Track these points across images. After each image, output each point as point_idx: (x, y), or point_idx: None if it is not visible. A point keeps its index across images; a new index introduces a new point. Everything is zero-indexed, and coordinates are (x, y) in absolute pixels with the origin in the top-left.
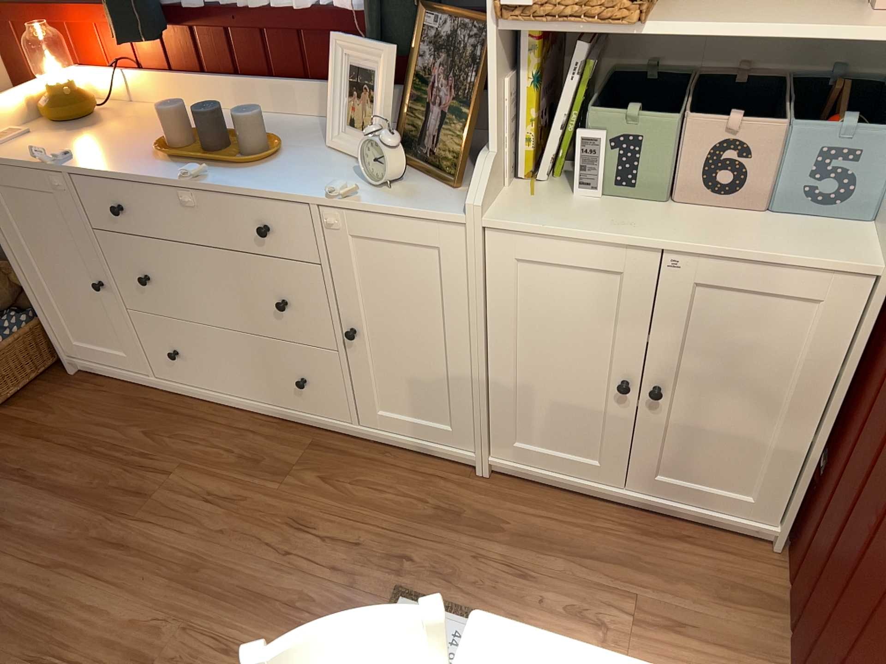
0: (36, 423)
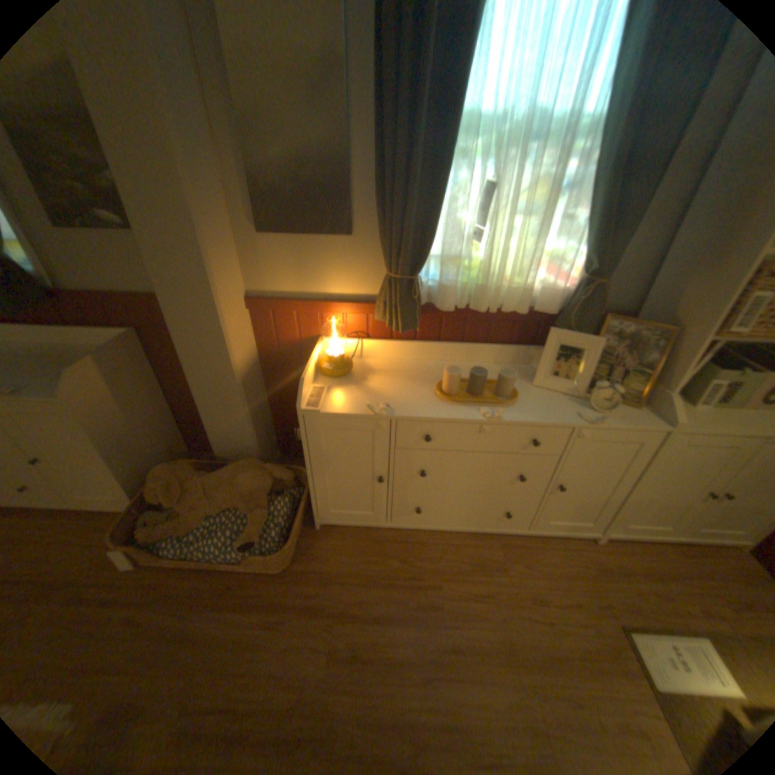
0: (321, 572)
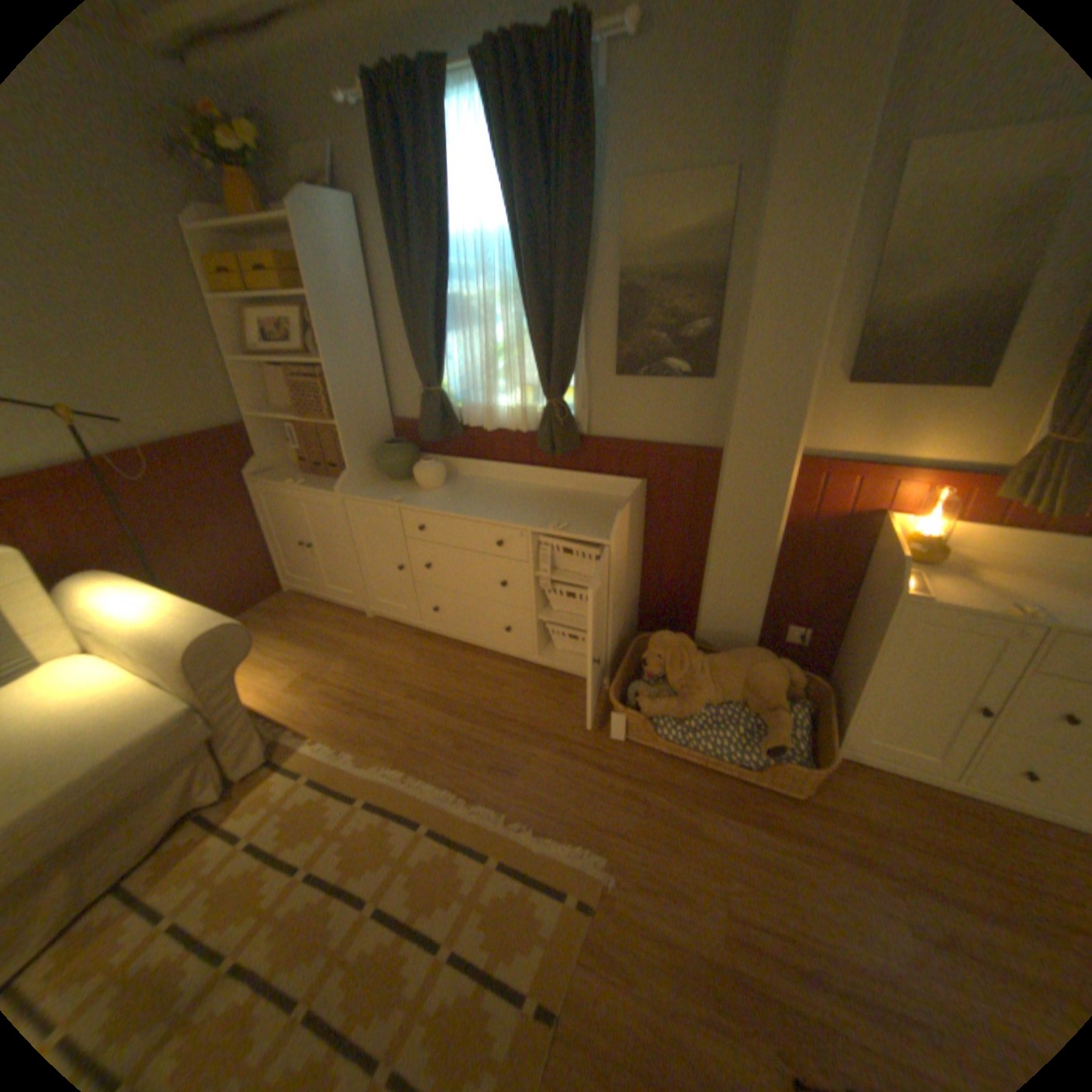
0: (862, 820)
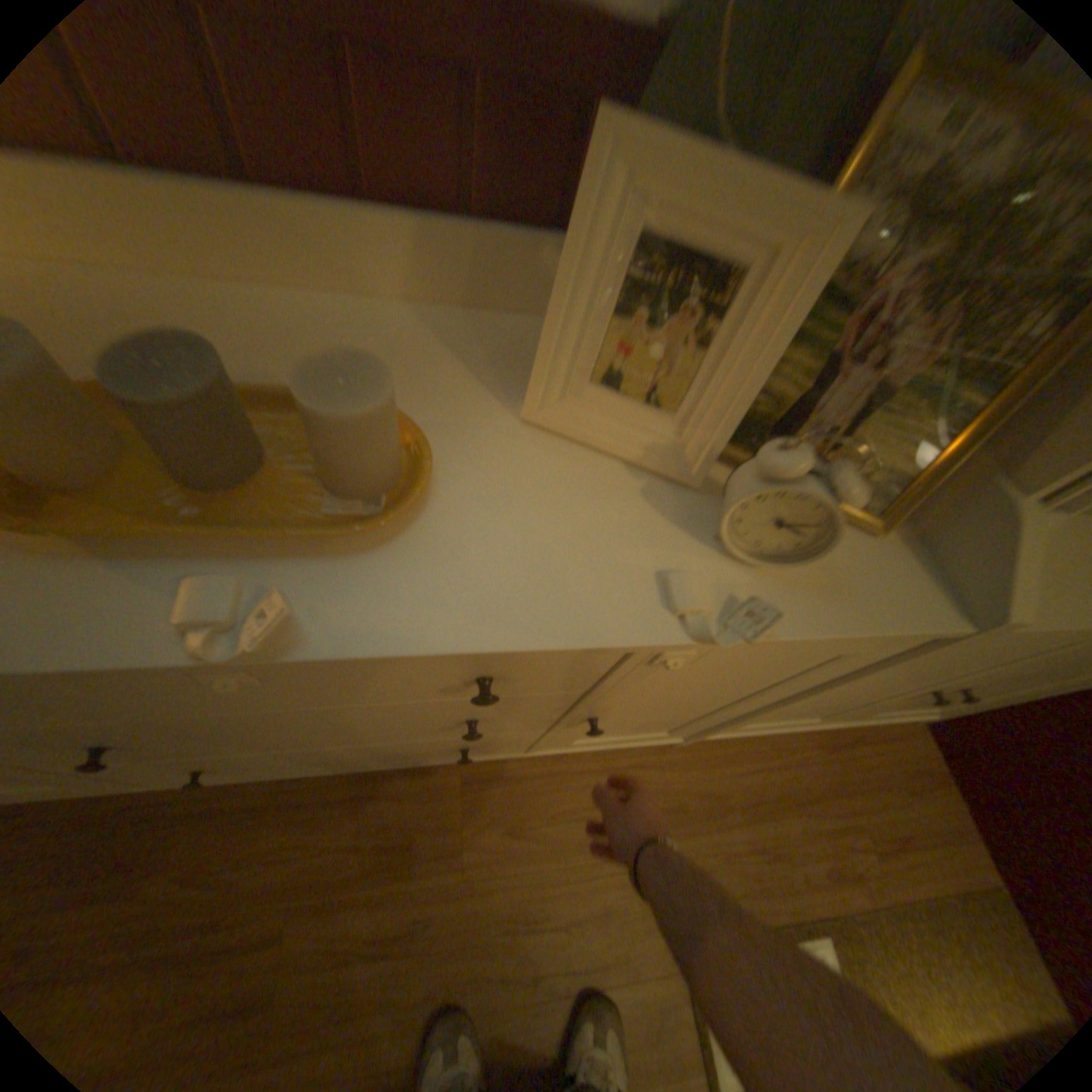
0: None
